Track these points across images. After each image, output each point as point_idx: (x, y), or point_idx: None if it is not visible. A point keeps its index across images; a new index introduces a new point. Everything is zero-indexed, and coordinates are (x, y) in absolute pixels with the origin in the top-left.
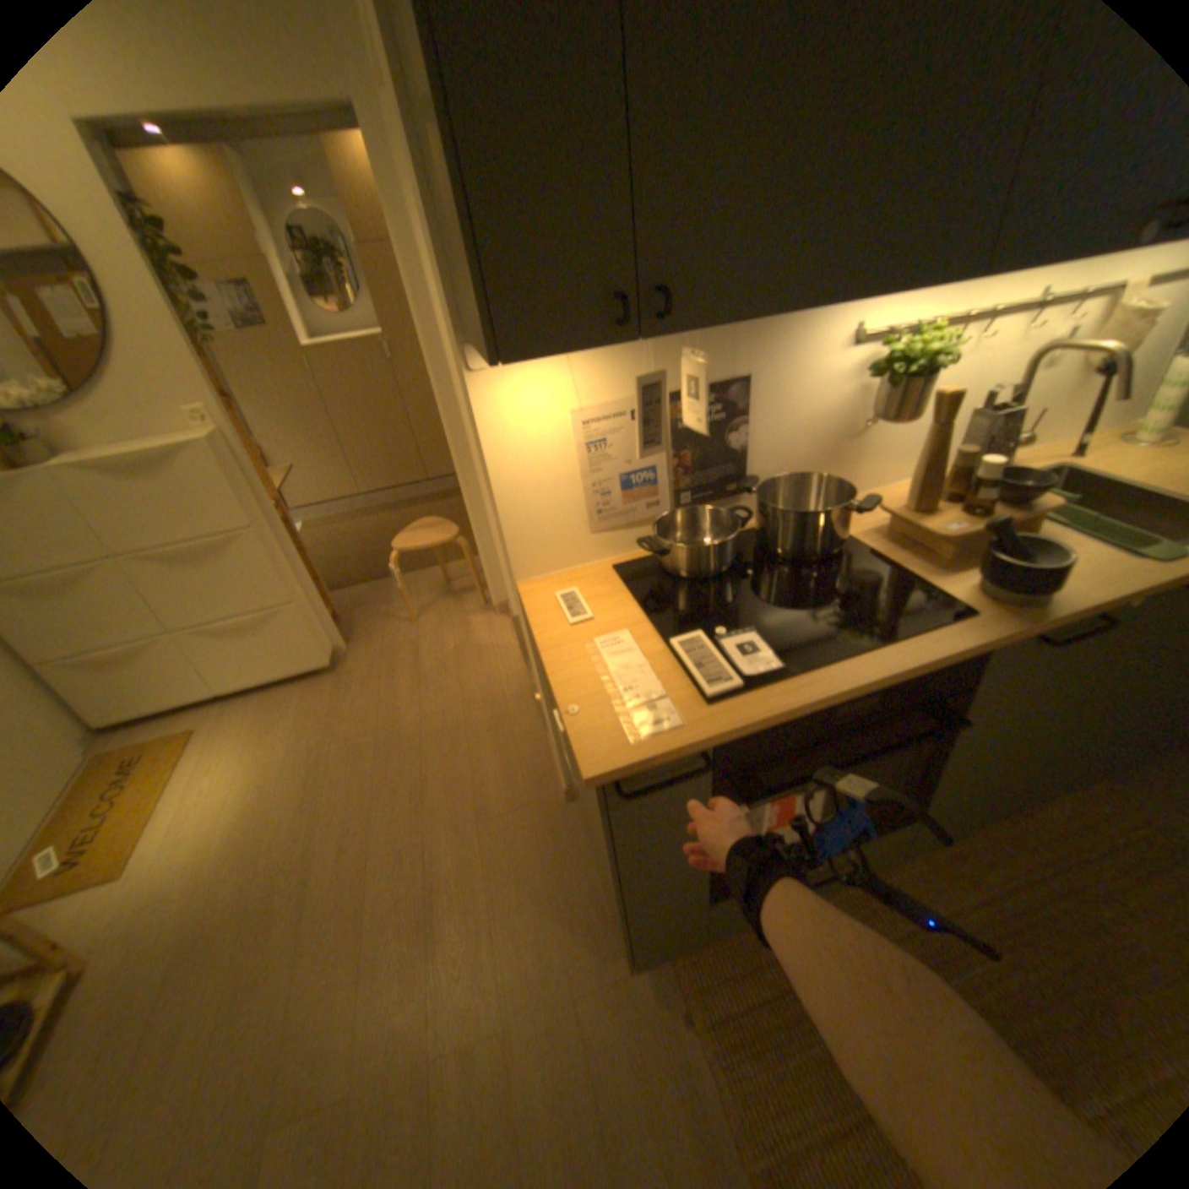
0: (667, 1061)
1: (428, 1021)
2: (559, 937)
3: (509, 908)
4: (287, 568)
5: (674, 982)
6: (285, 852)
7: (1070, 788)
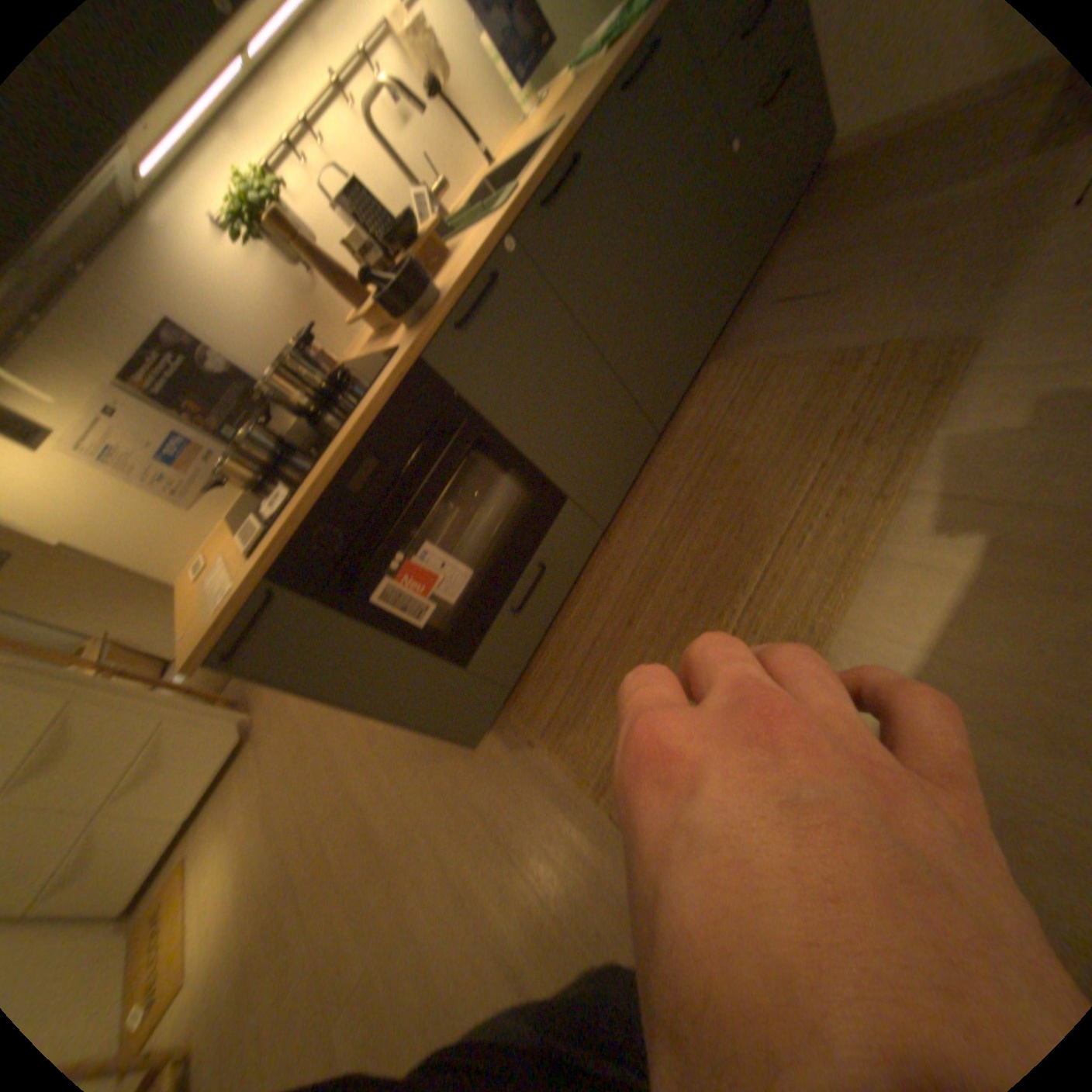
0: (526, 773)
1: (390, 881)
2: (442, 763)
3: (408, 774)
4: (138, 698)
5: (514, 726)
6: (270, 868)
7: (696, 383)
